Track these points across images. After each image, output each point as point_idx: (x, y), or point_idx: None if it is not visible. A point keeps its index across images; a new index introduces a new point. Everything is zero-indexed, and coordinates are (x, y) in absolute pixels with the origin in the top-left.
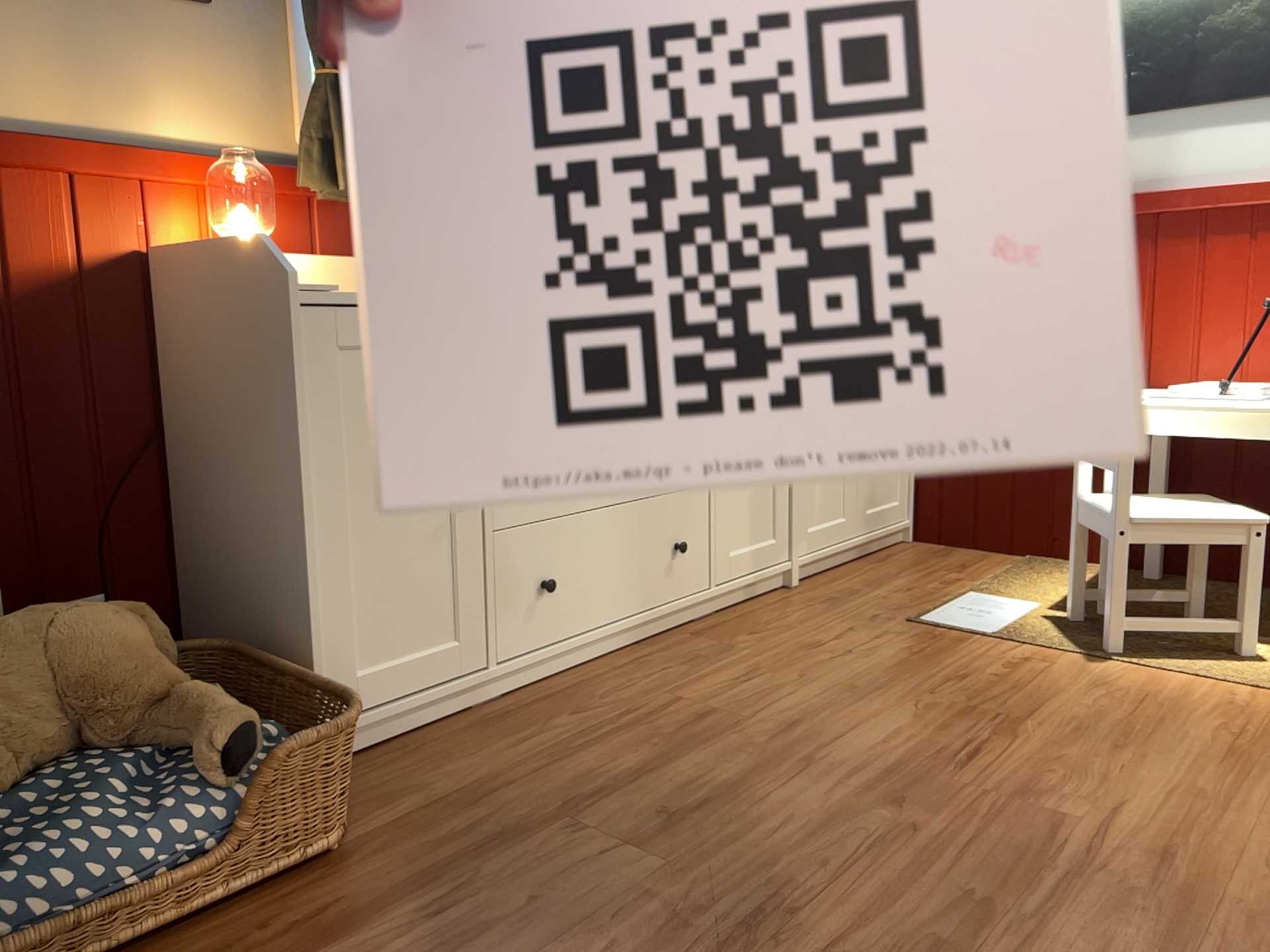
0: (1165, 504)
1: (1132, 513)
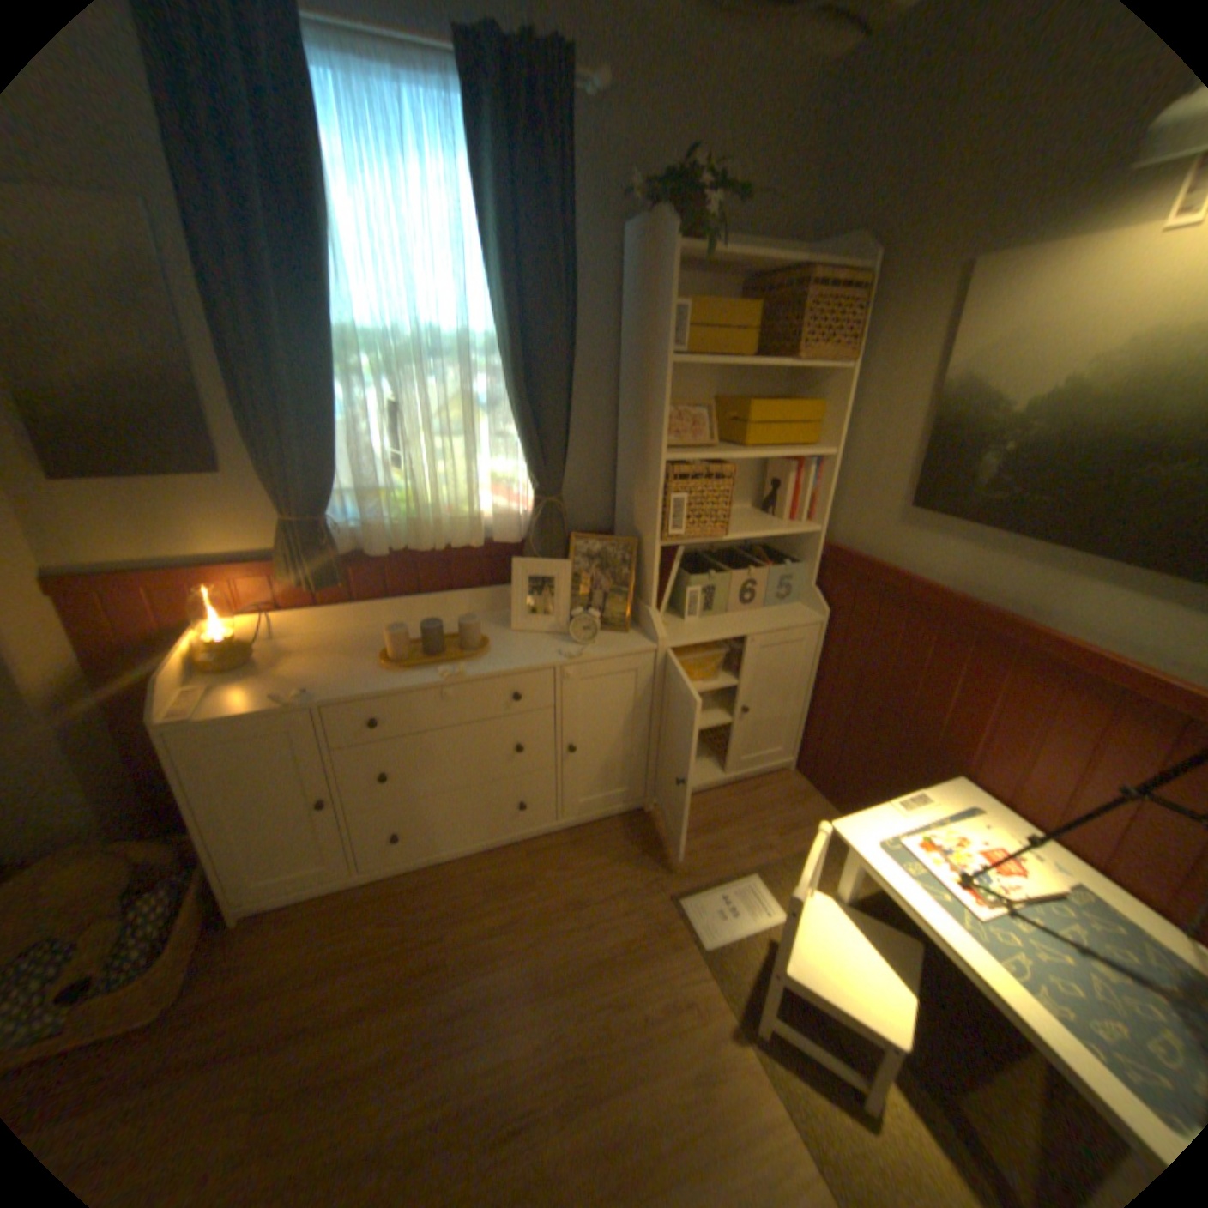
0: (856, 958)
1: (798, 967)
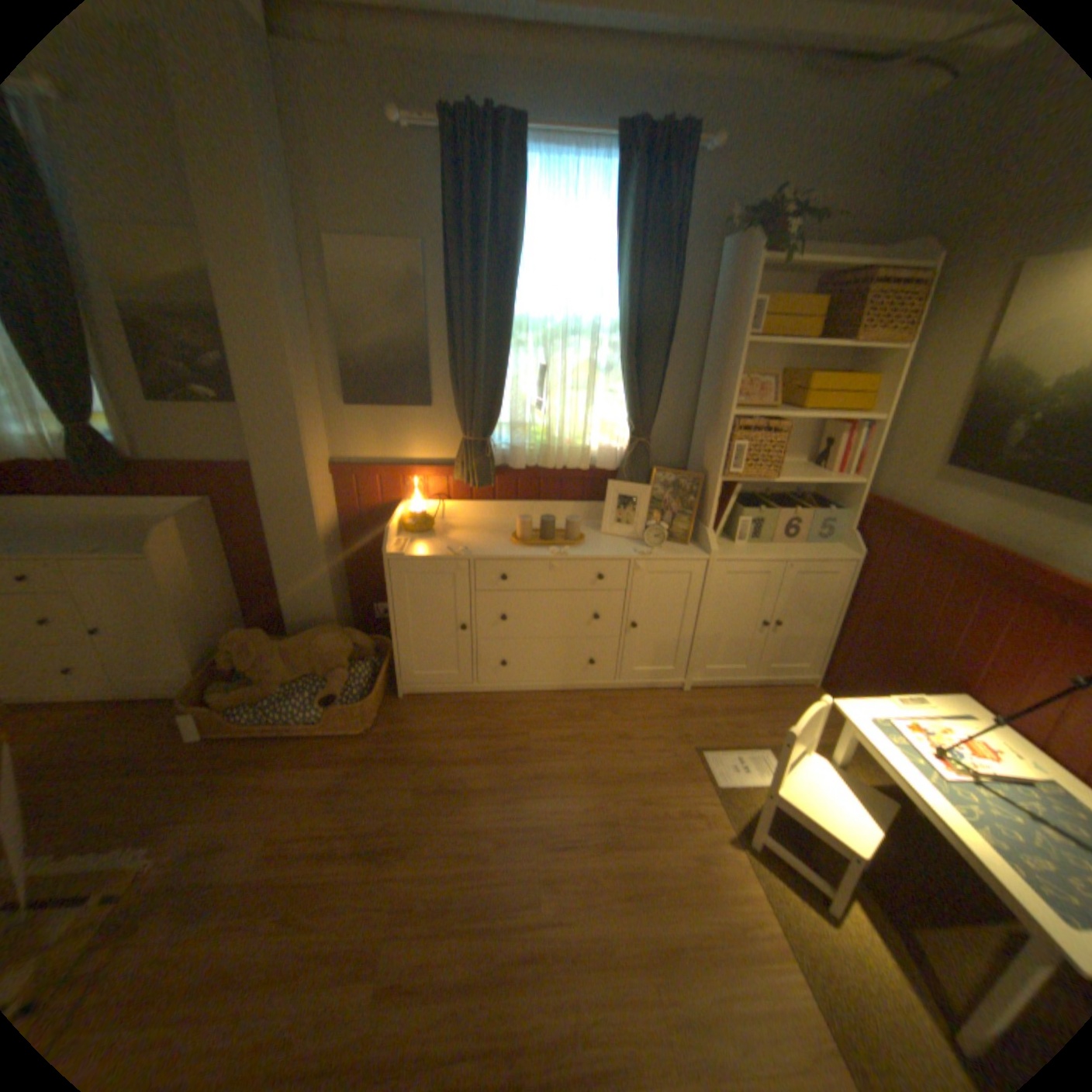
0: (838, 800)
1: (788, 794)
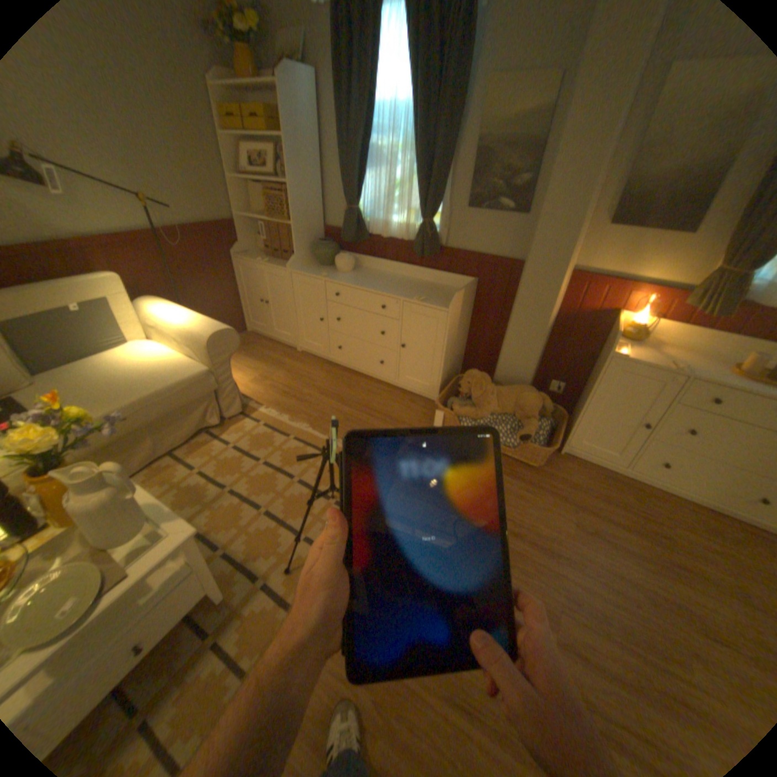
0: None
1: None
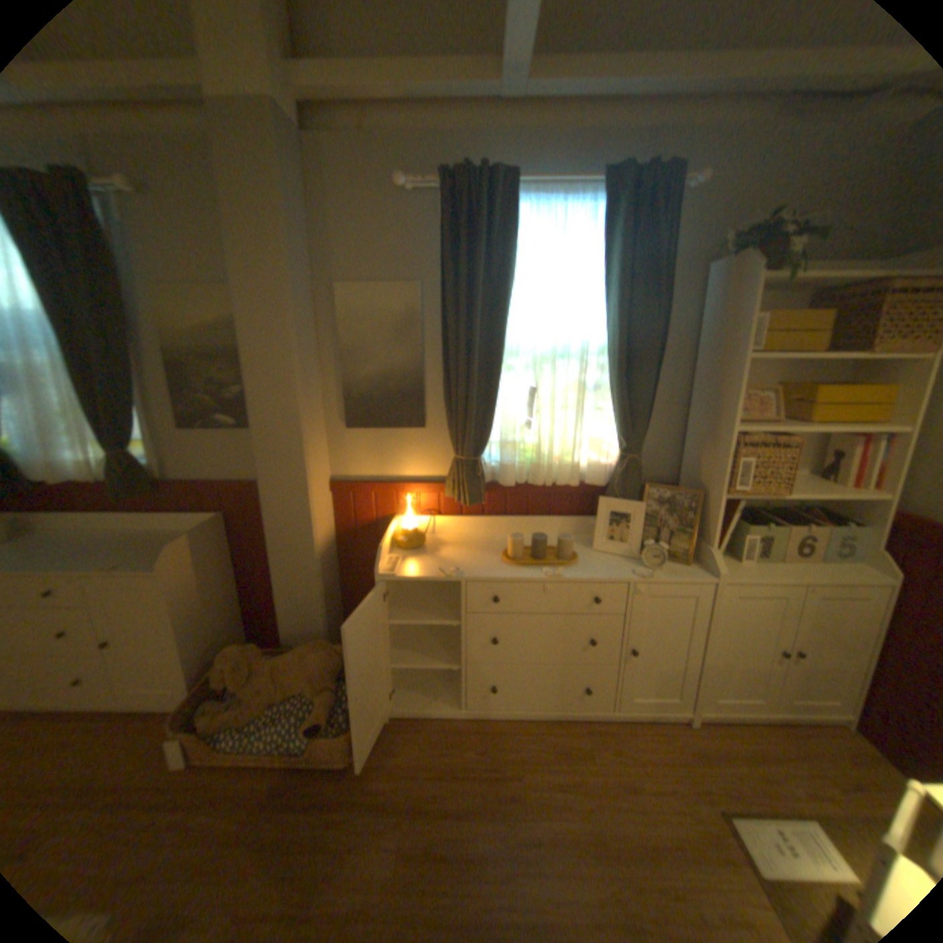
0: None
1: None
